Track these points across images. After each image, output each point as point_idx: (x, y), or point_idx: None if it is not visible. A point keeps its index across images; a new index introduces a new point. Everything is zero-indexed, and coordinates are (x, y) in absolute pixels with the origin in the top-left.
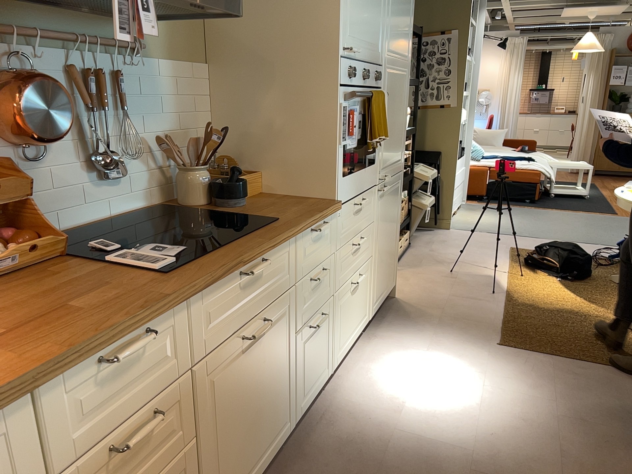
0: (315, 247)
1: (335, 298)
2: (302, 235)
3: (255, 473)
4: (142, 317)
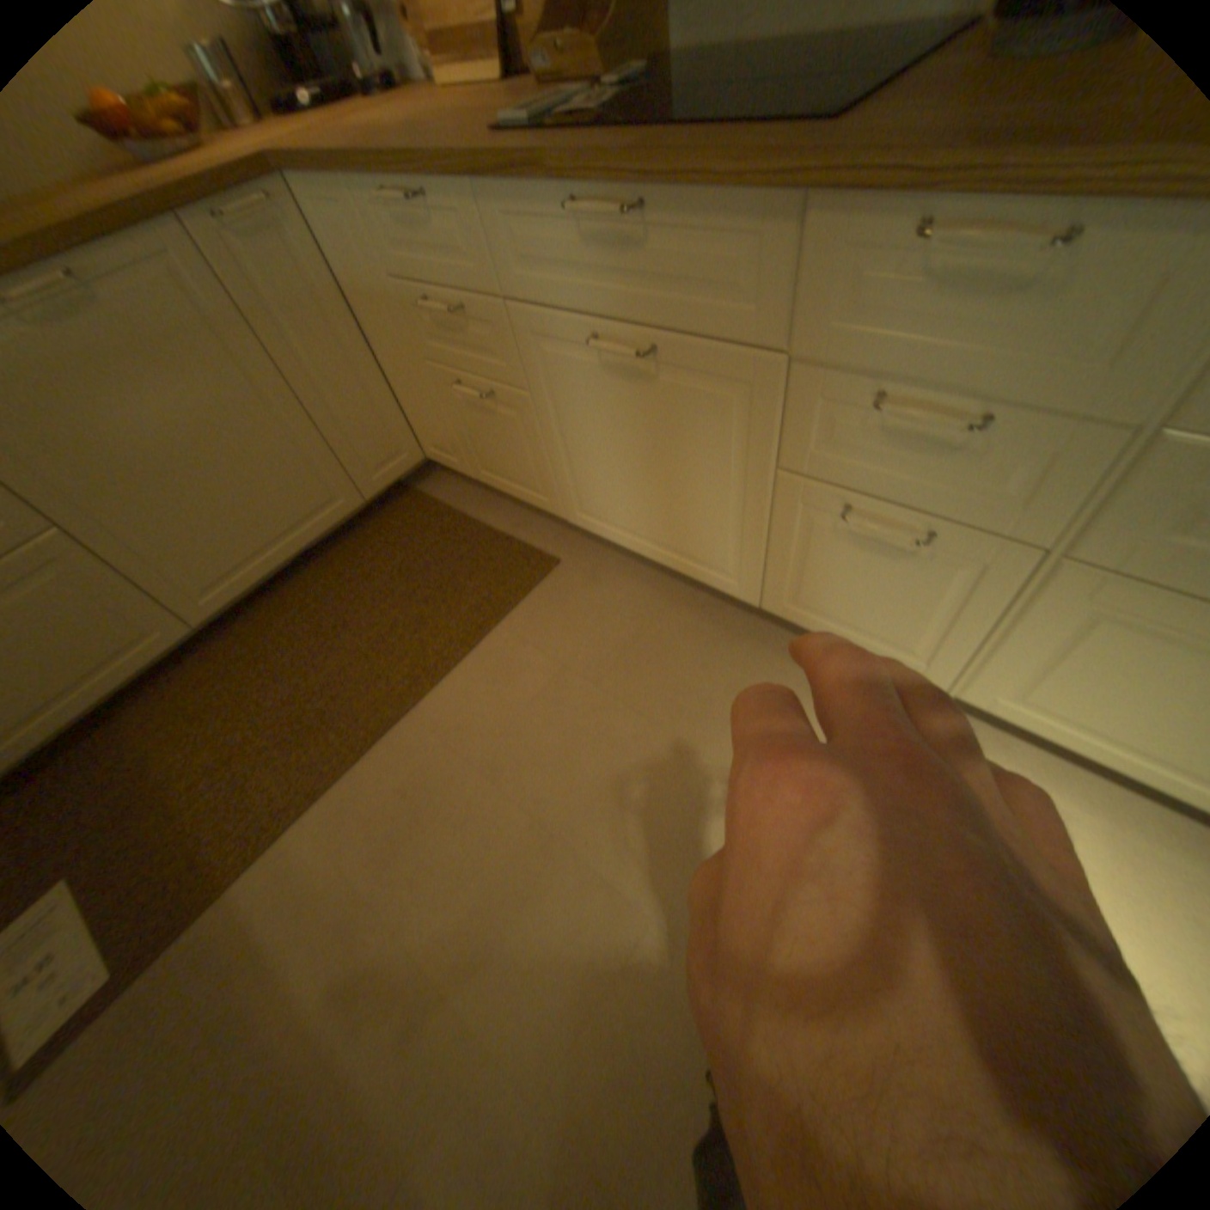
0: (947, 305)
1: (1059, 571)
2: (849, 213)
3: (648, 553)
4: (392, 161)
